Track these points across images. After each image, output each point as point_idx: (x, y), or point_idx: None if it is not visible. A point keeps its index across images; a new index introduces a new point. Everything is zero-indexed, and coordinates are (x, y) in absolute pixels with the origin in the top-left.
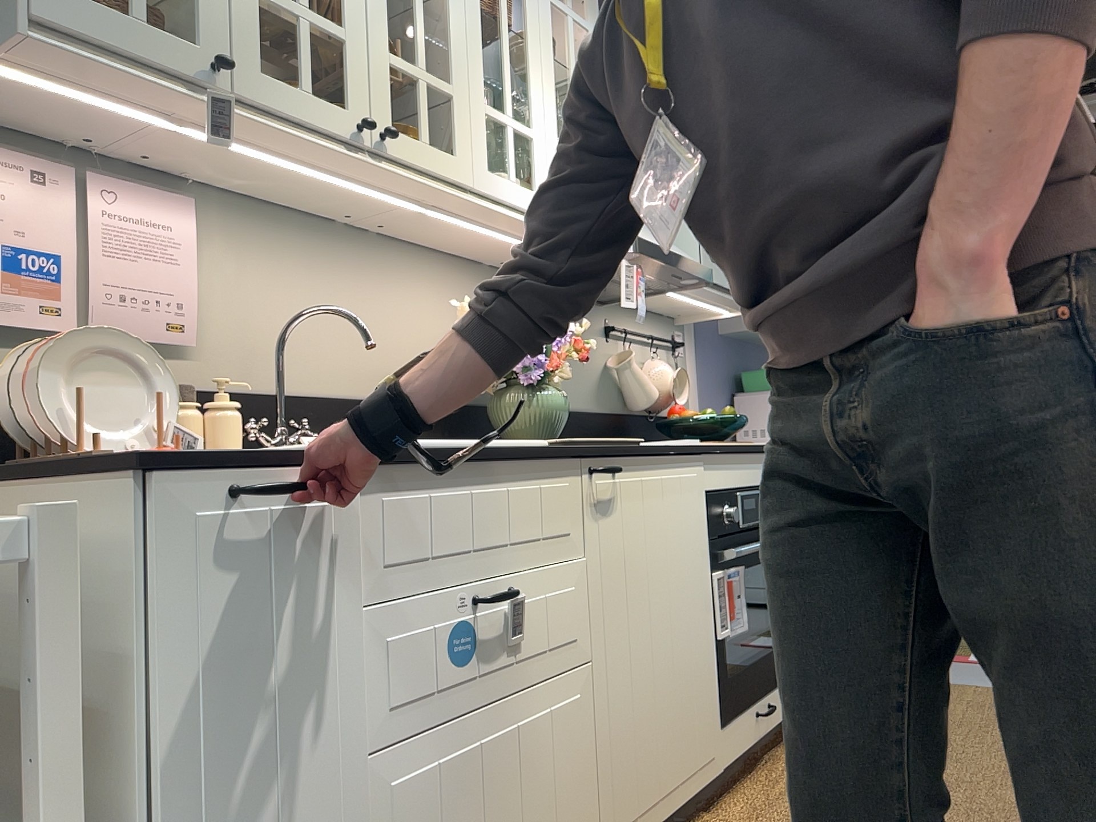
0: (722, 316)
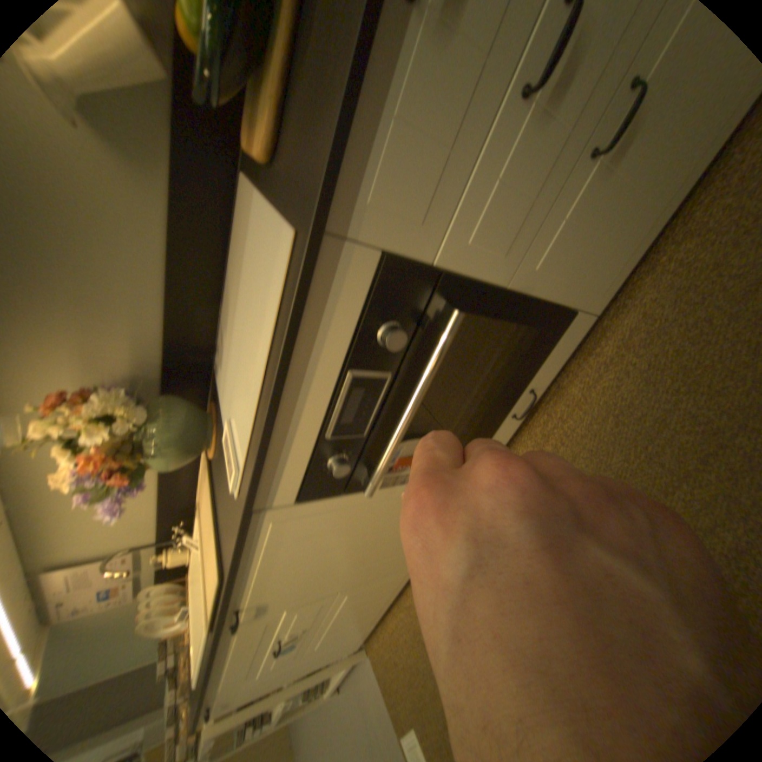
0: None
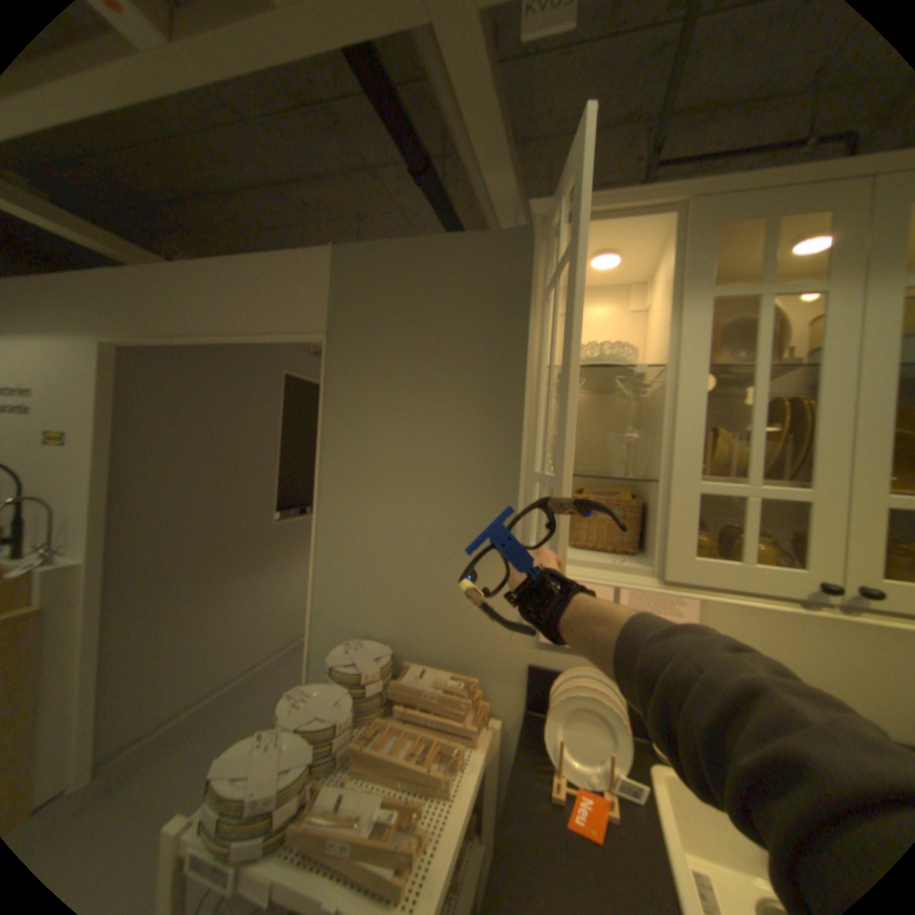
0: None
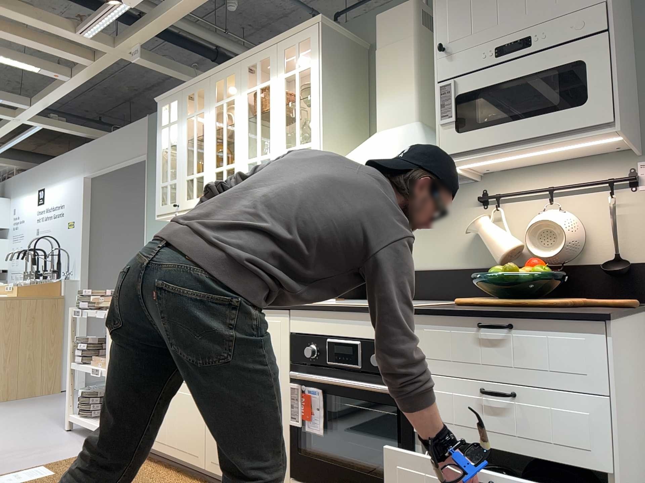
0: (626, 141)
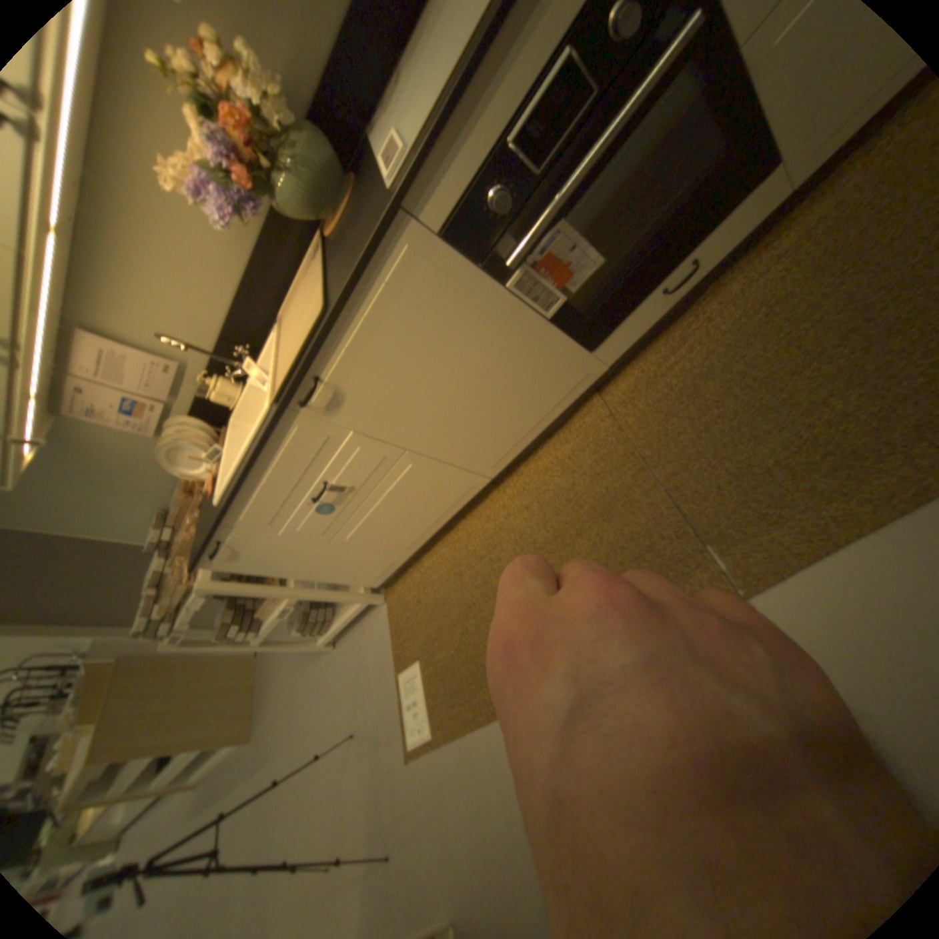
0: None
